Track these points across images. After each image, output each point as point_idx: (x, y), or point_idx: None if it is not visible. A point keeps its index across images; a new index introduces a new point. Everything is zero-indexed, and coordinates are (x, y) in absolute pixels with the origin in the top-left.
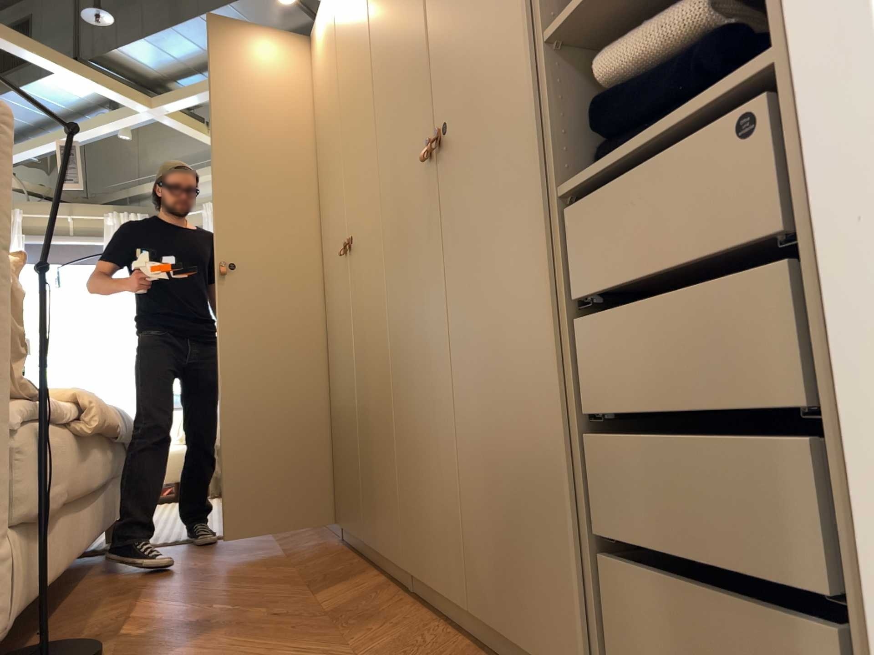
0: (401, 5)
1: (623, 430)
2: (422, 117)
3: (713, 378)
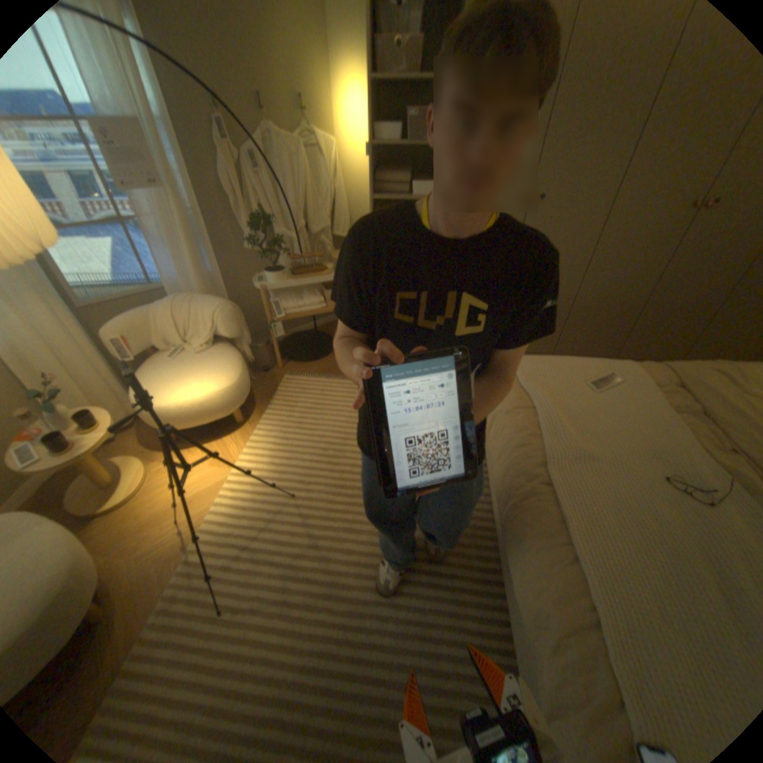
0: None
1: None
2: None
3: None
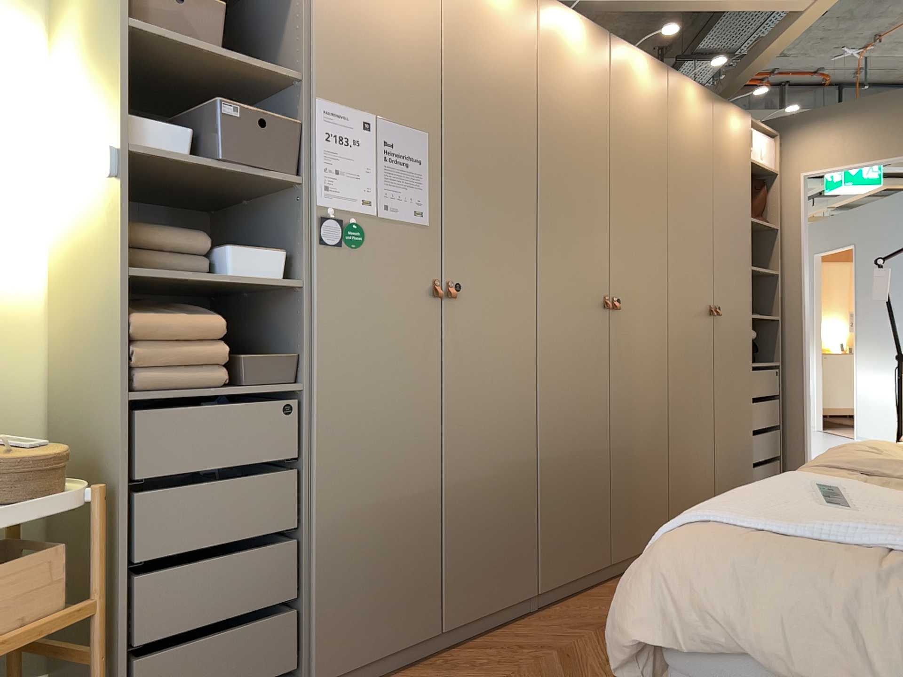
0: (698, 206)
1: (762, 433)
2: (707, 284)
3: (774, 420)
